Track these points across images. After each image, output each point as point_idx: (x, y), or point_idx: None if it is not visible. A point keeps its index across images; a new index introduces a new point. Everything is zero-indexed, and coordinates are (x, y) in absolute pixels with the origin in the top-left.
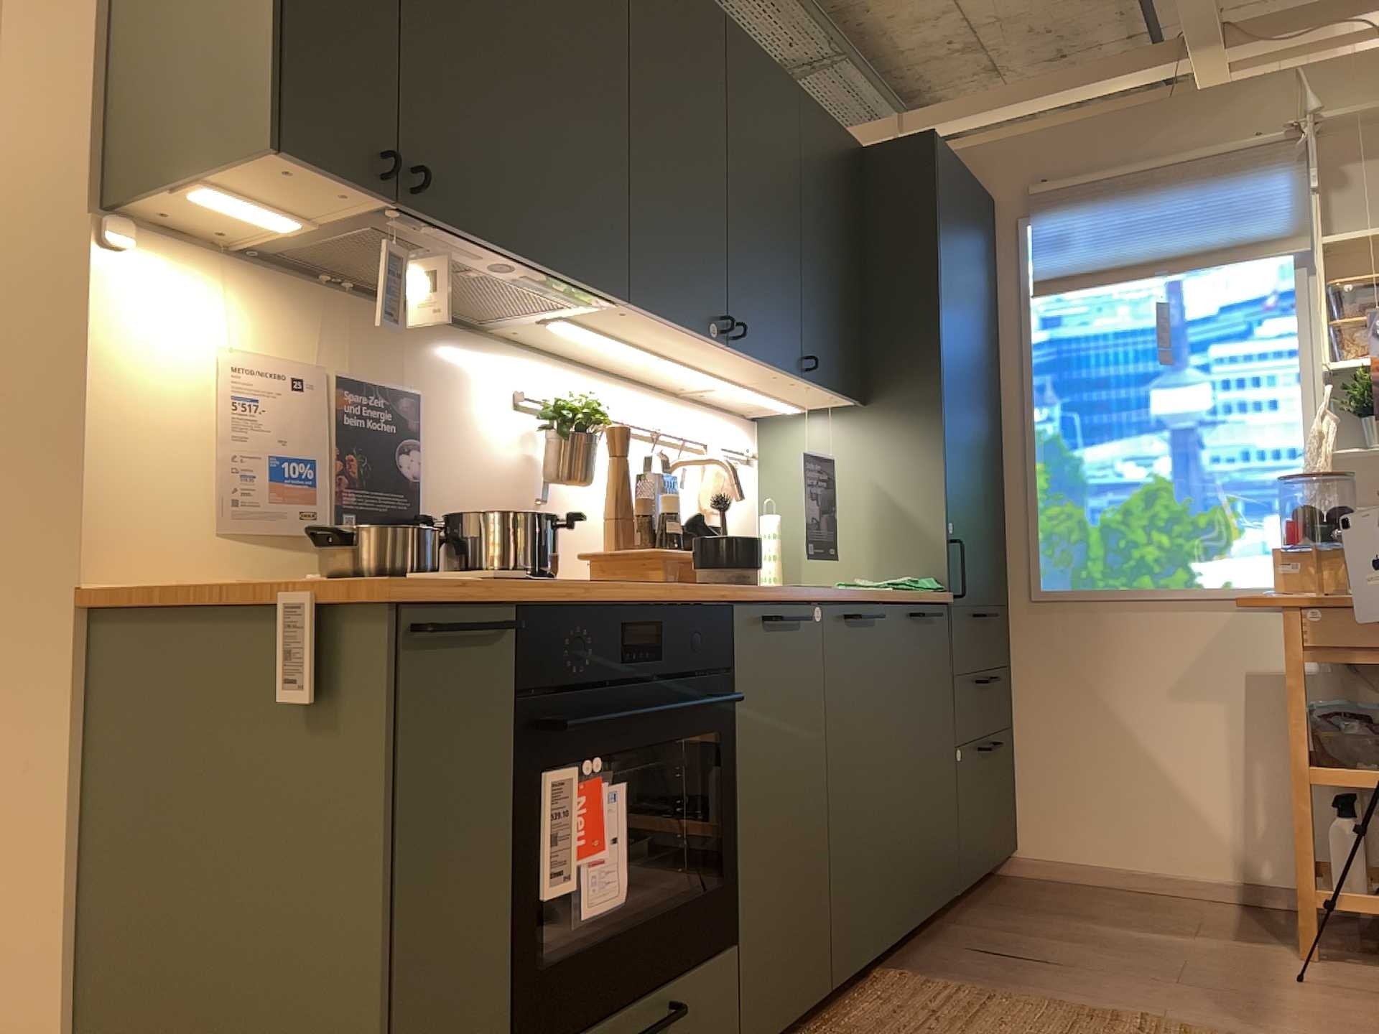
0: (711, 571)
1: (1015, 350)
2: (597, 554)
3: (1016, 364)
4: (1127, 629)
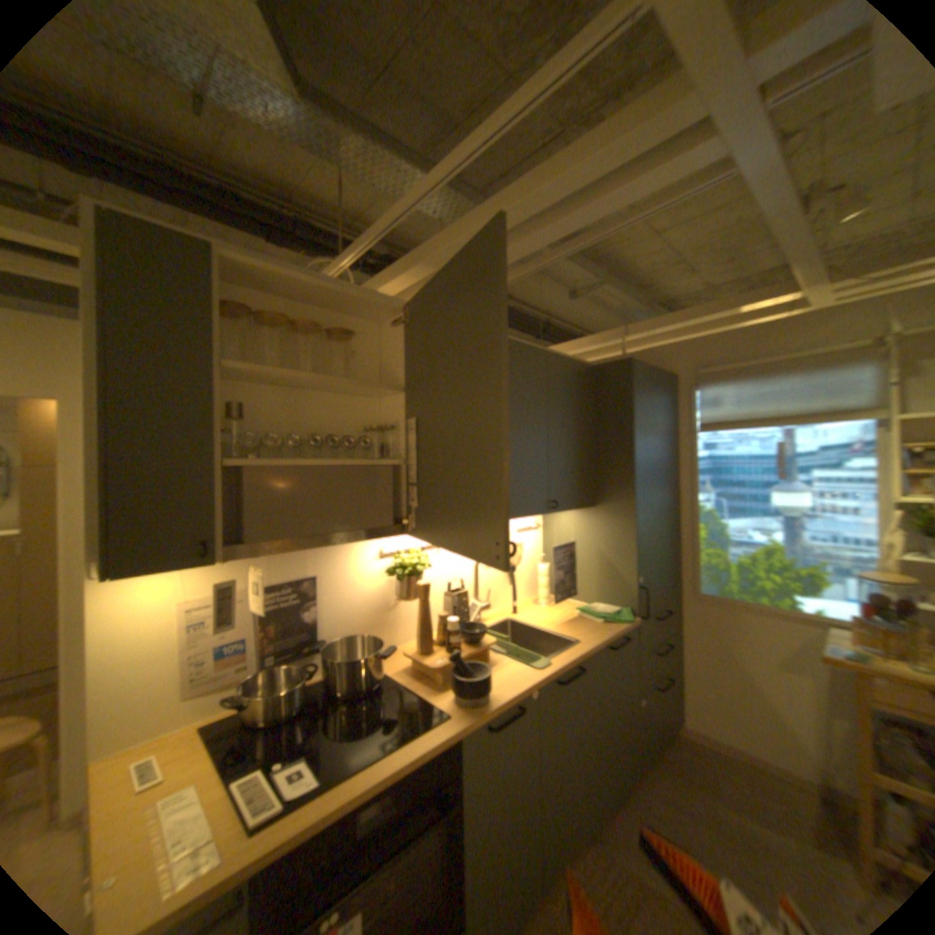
0: (457, 699)
1: (689, 459)
2: (411, 658)
3: (689, 467)
4: (753, 625)
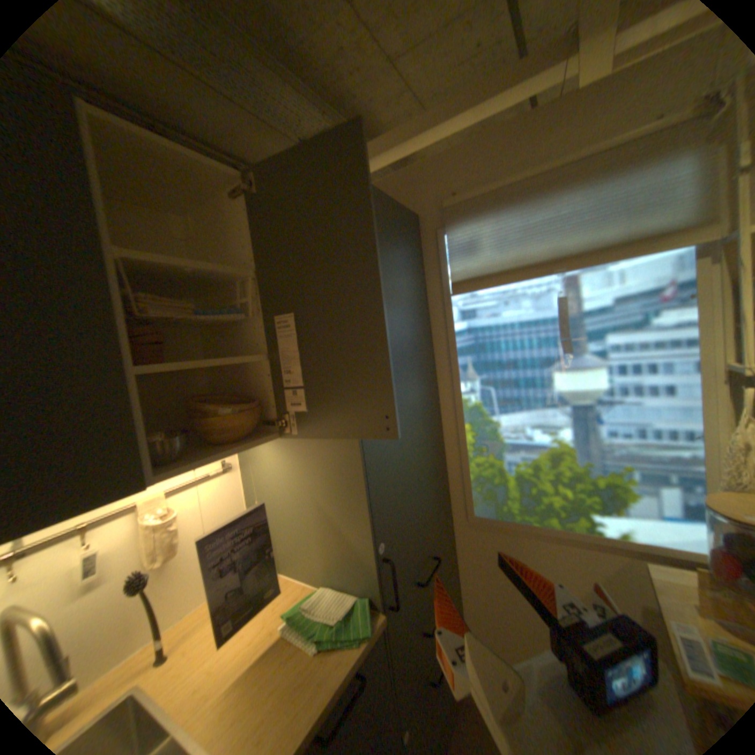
0: None
1: (444, 335)
2: None
3: (446, 346)
4: (541, 554)
